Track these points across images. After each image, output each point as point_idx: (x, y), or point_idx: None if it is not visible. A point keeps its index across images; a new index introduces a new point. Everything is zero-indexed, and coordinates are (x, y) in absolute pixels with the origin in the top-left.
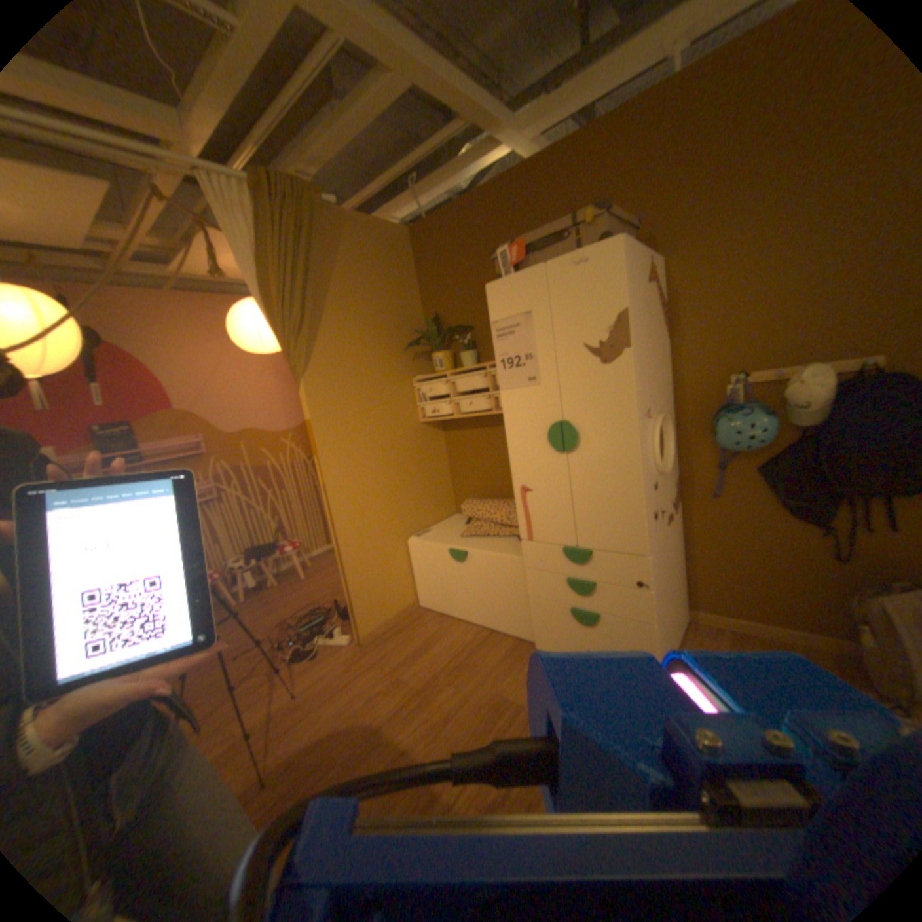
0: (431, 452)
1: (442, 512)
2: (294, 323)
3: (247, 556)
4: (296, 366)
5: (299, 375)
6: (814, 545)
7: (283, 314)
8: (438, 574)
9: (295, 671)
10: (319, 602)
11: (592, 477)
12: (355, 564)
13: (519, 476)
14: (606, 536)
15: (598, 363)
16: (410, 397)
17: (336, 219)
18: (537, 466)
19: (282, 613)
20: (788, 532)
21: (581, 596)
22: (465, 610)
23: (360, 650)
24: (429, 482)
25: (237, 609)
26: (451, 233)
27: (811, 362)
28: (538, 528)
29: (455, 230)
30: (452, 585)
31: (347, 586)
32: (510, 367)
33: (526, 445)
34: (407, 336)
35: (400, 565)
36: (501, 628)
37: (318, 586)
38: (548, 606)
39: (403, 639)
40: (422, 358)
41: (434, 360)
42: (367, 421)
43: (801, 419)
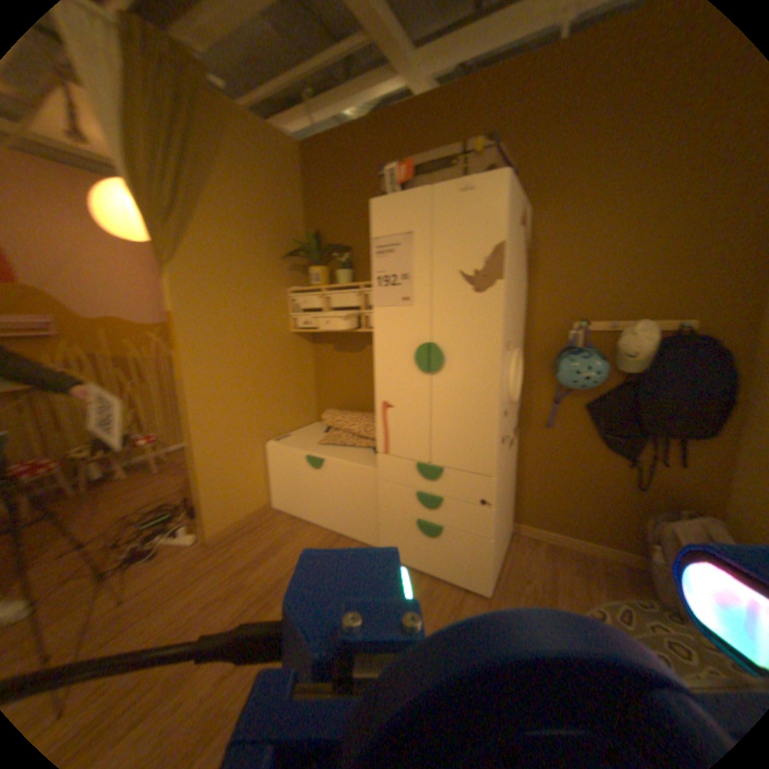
0: (298, 363)
1: (303, 421)
2: (161, 206)
3: (93, 448)
4: (160, 253)
5: (162, 264)
6: (621, 475)
7: (149, 194)
8: (293, 480)
9: (128, 575)
10: (168, 499)
11: (451, 401)
12: (207, 466)
13: (382, 393)
14: (458, 456)
15: (470, 292)
16: (283, 307)
17: (222, 111)
18: (400, 385)
19: (125, 510)
20: (602, 462)
21: (428, 510)
22: (316, 515)
23: (204, 552)
24: (293, 391)
25: (74, 504)
26: (339, 155)
27: (639, 319)
28: (394, 444)
29: (343, 153)
30: (306, 491)
31: (196, 488)
32: (384, 288)
33: (392, 364)
34: (286, 248)
35: (256, 468)
36: (348, 534)
37: (170, 482)
38: (396, 517)
39: (250, 541)
40: (298, 272)
41: (311, 275)
42: (235, 324)
43: (627, 368)
